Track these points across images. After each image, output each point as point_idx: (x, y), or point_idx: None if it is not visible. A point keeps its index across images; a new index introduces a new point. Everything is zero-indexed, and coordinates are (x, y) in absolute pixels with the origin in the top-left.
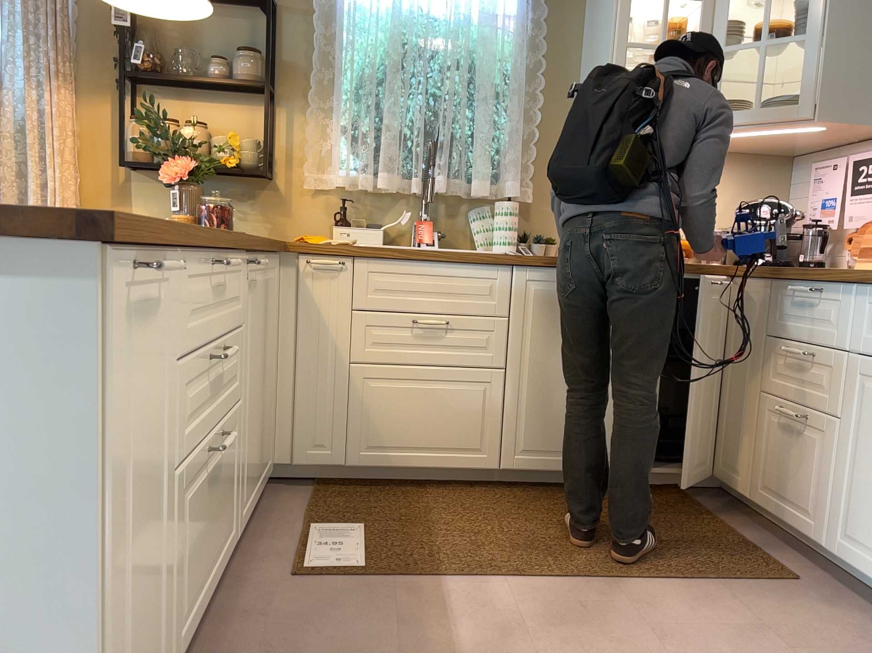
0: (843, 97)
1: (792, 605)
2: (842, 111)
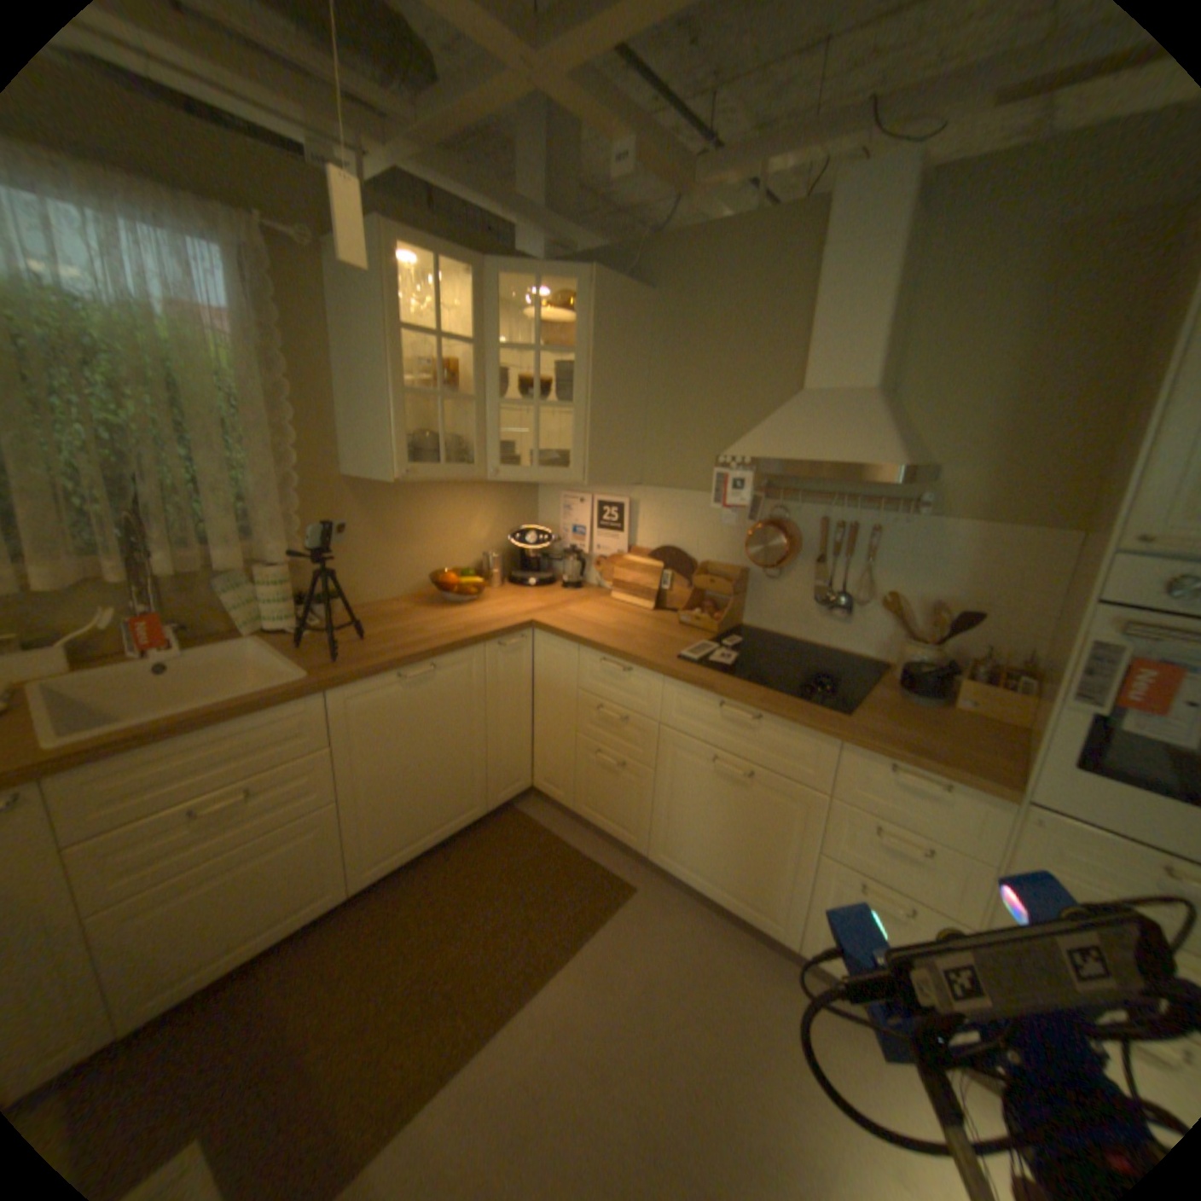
0: (600, 463)
1: (645, 927)
2: (600, 475)
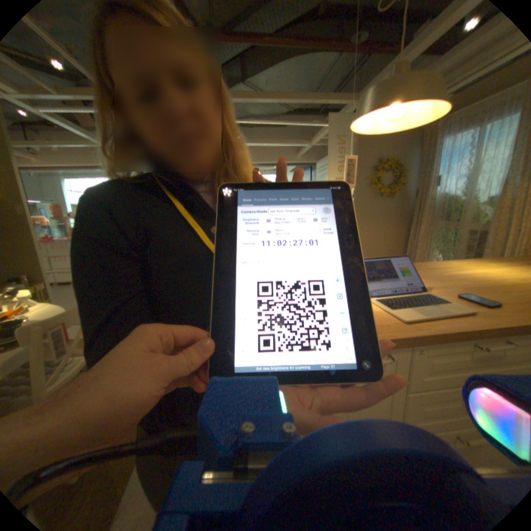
0: None
1: None
2: None
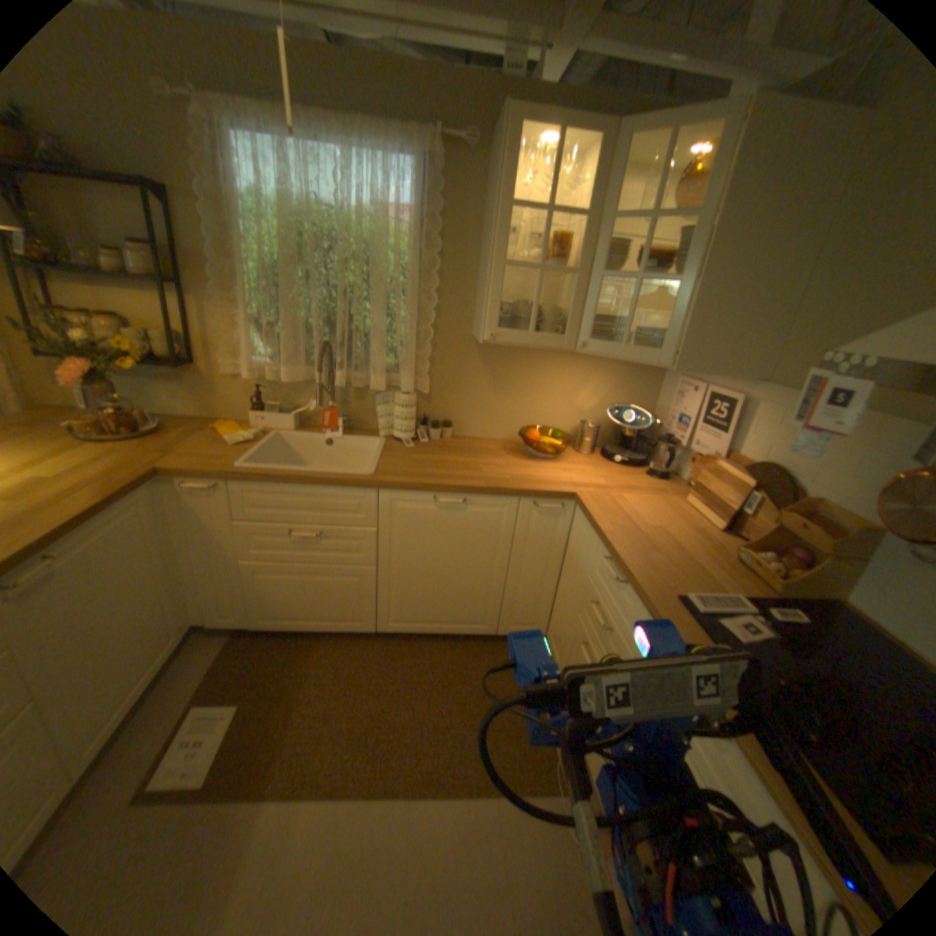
0: (706, 348)
1: (548, 840)
2: (702, 362)
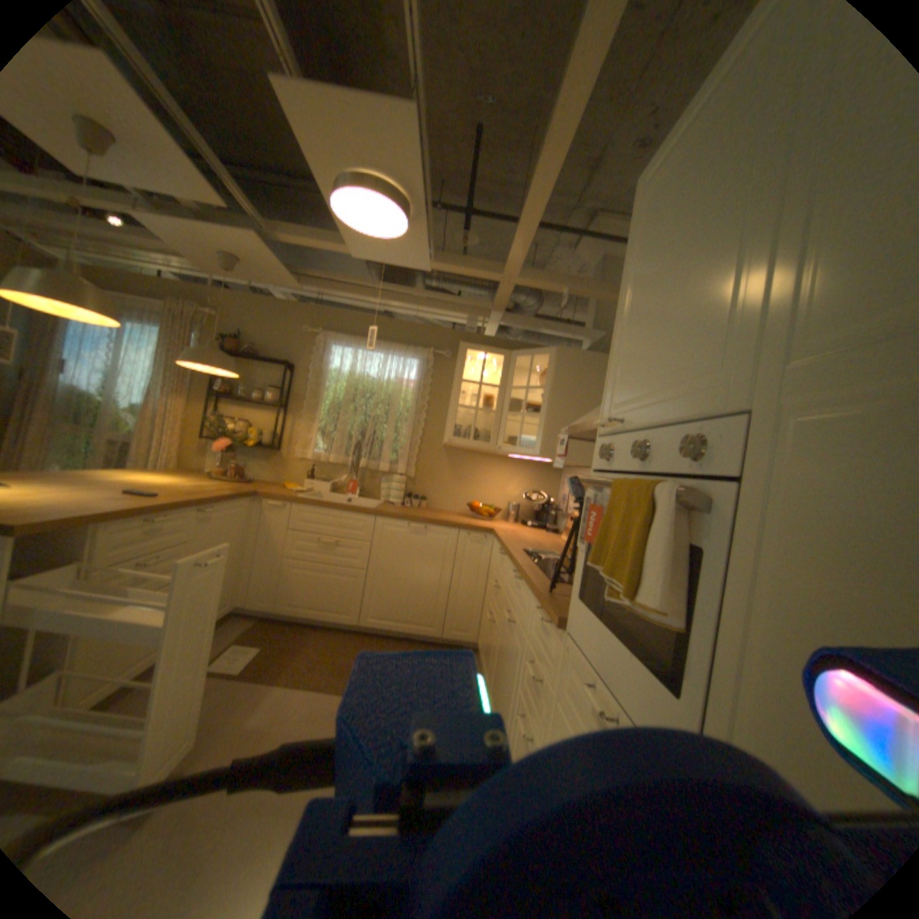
0: (554, 448)
1: None
2: (553, 455)
